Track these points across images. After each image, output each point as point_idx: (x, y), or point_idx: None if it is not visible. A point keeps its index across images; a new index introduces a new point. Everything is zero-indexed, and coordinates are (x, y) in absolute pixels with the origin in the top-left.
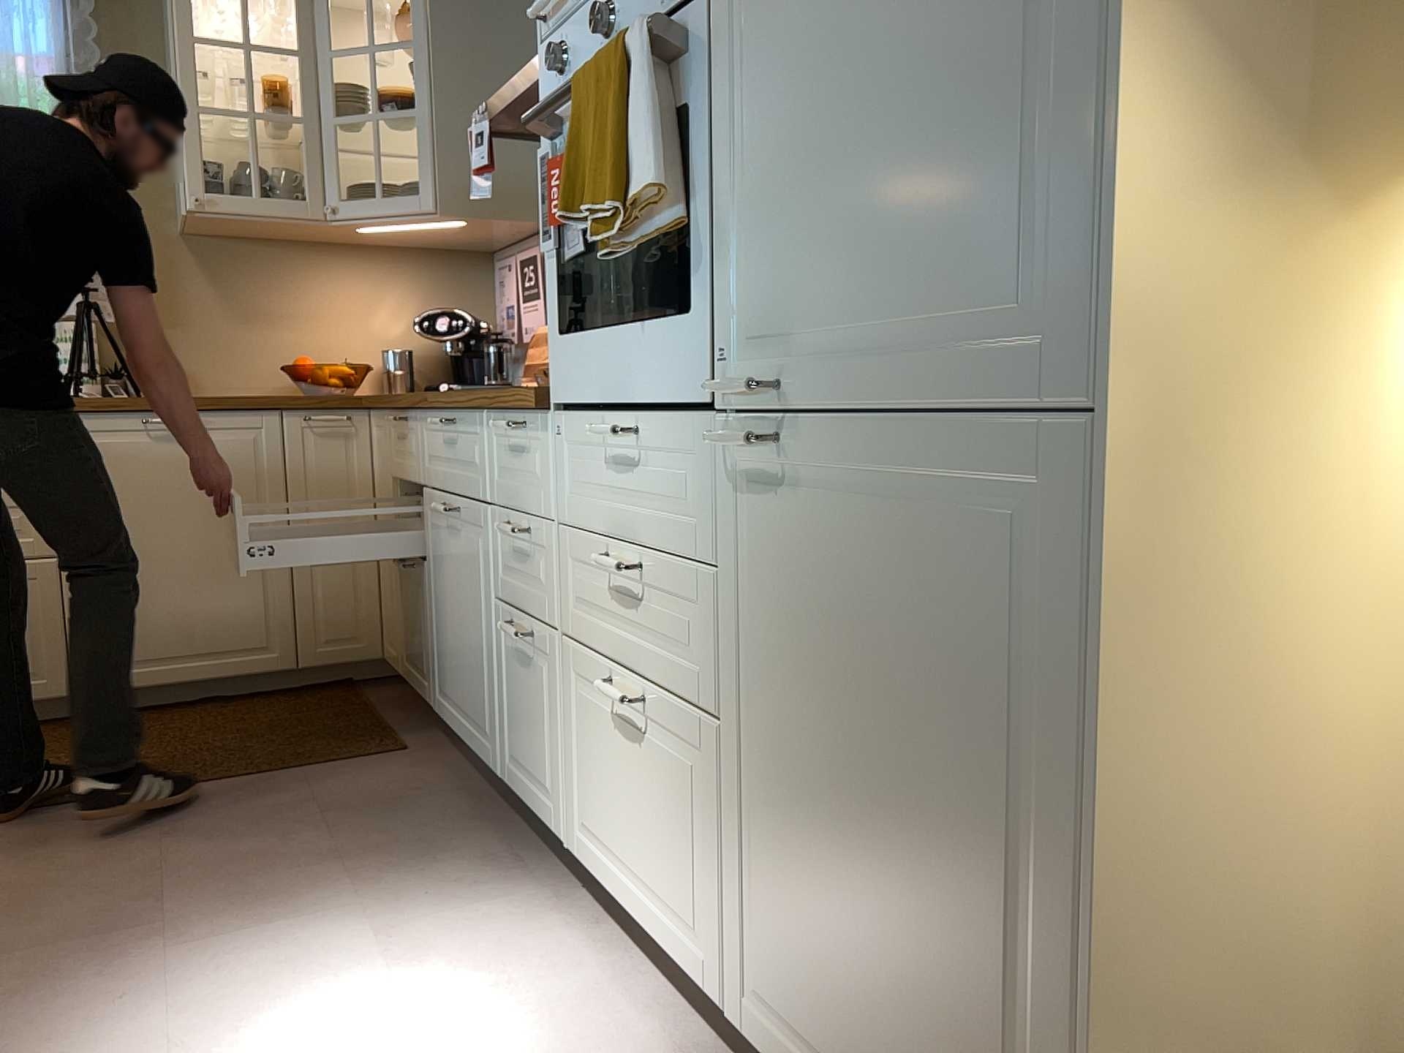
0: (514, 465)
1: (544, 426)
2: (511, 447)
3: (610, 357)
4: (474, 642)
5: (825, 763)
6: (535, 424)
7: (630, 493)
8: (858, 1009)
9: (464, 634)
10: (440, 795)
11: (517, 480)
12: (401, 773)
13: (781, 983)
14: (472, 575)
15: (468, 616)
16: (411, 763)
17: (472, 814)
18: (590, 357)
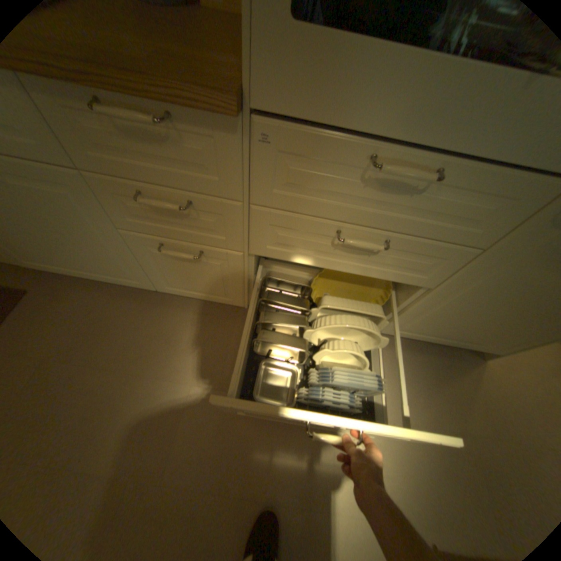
0: (137, 146)
1: (221, 123)
2: (127, 128)
3: (425, 88)
4: (87, 244)
5: (509, 299)
6: (193, 117)
7: (389, 201)
8: (465, 330)
9: (61, 239)
10: (104, 305)
11: (145, 158)
12: (55, 306)
13: (419, 327)
14: (58, 212)
15: (63, 232)
16: (47, 297)
17: (139, 304)
18: (375, 76)
